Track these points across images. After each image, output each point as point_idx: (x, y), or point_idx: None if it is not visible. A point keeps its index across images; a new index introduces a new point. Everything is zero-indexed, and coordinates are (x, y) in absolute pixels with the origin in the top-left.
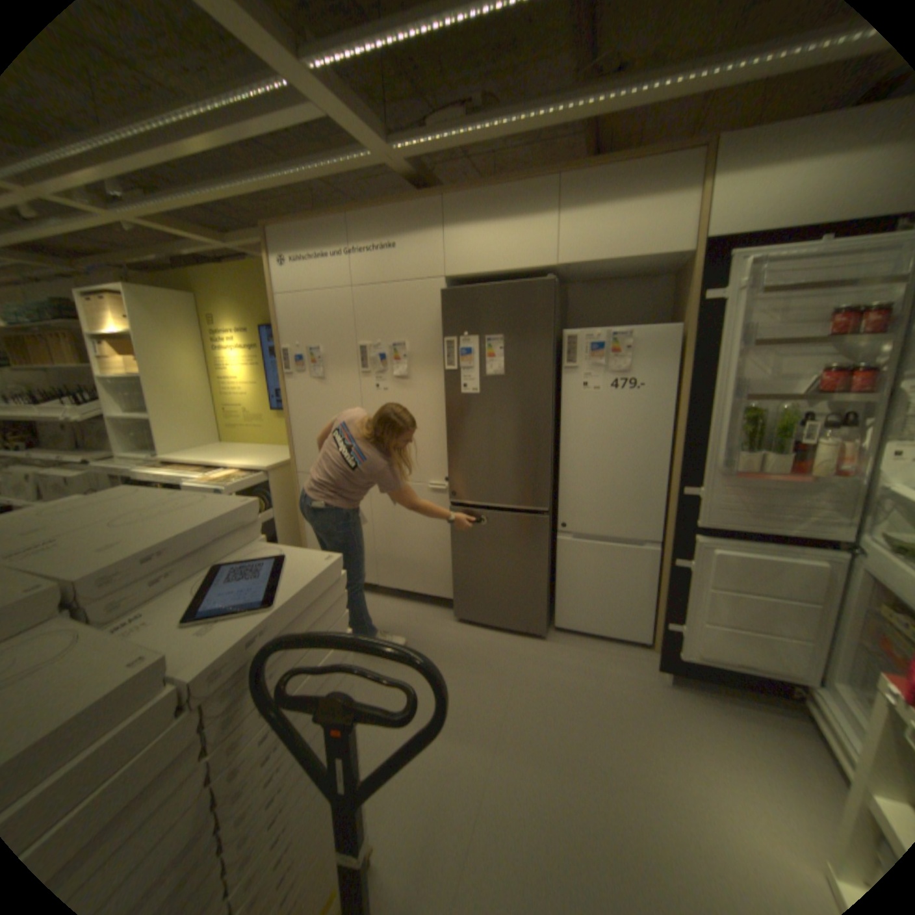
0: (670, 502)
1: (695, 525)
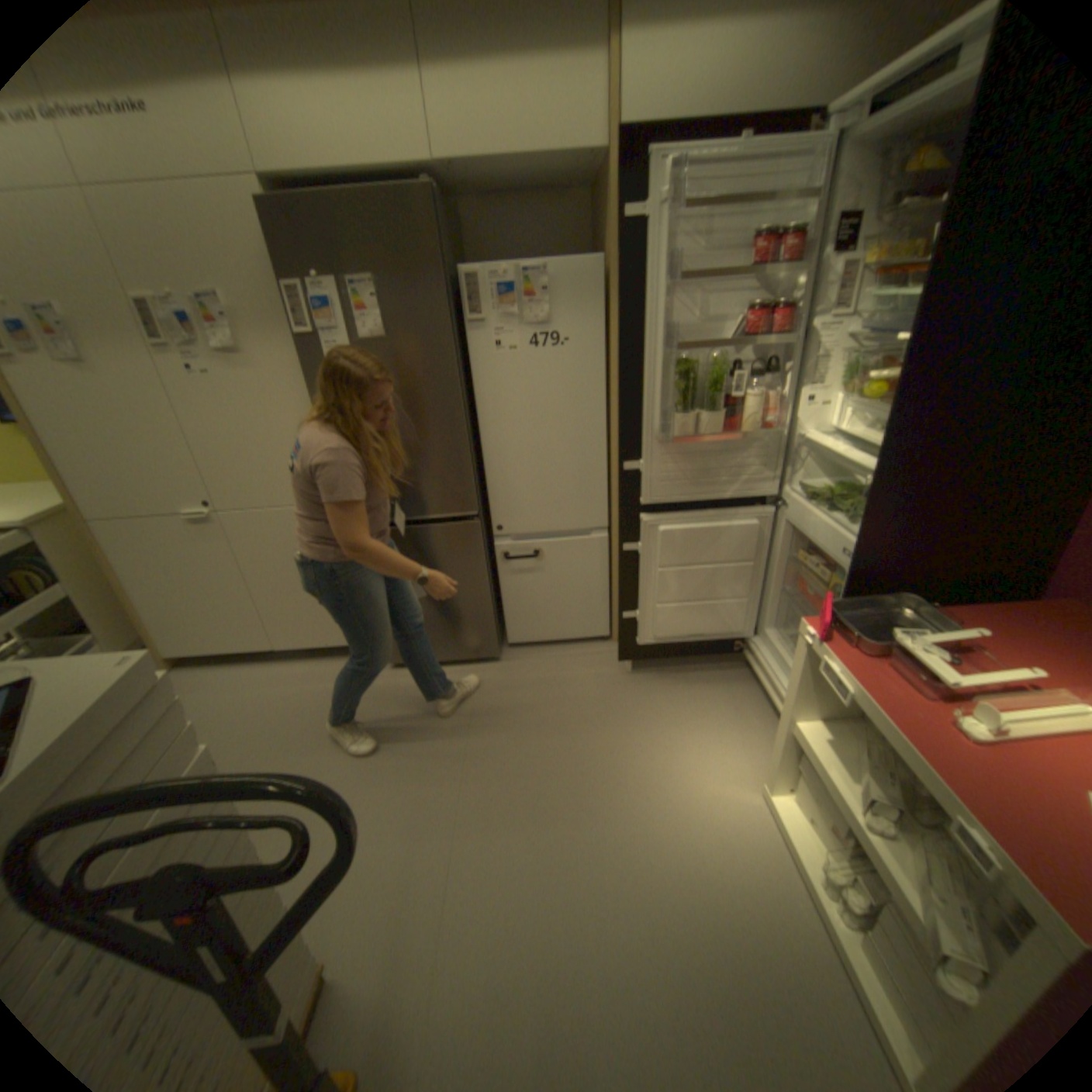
0: (611, 481)
1: (638, 504)
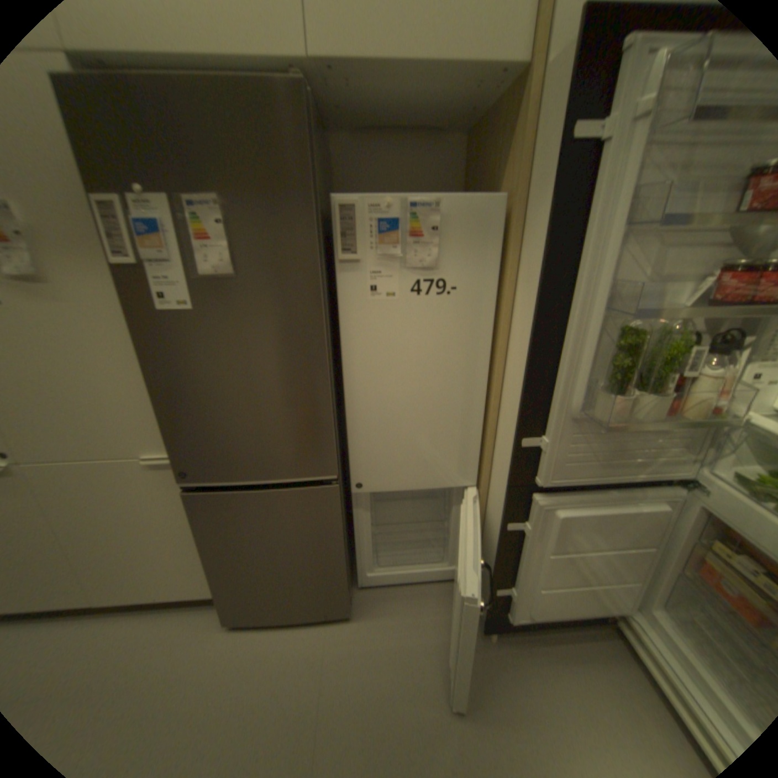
0: (484, 437)
1: (532, 481)
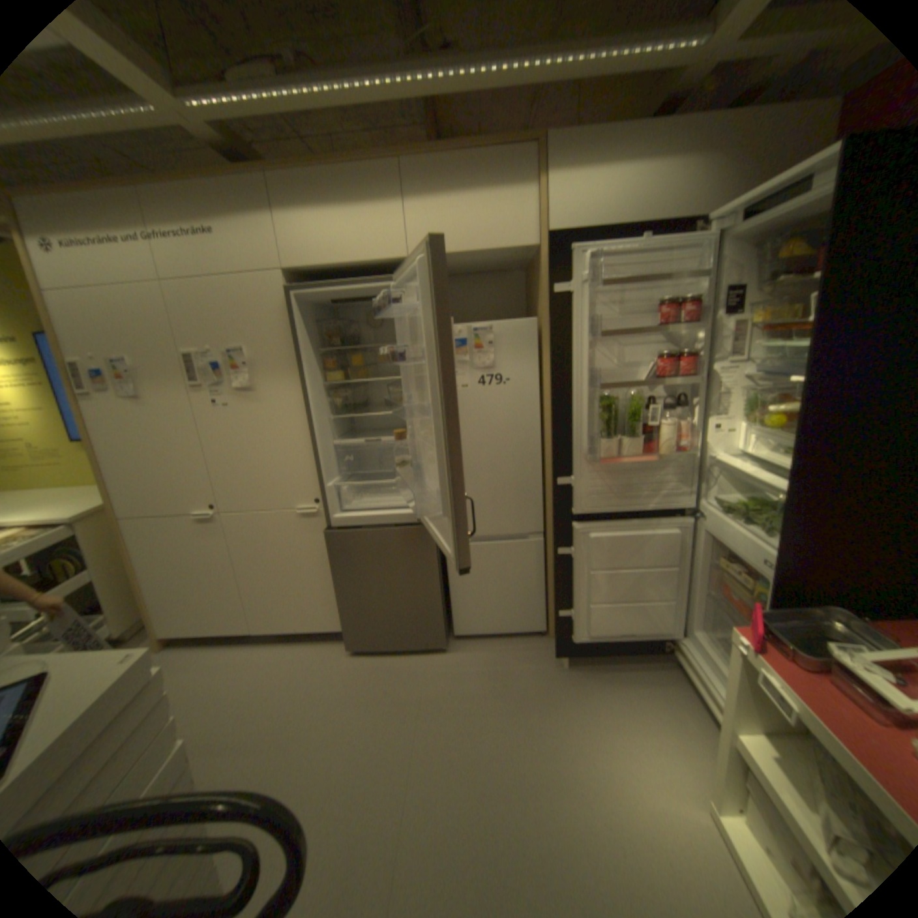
0: (545, 492)
1: (570, 513)
